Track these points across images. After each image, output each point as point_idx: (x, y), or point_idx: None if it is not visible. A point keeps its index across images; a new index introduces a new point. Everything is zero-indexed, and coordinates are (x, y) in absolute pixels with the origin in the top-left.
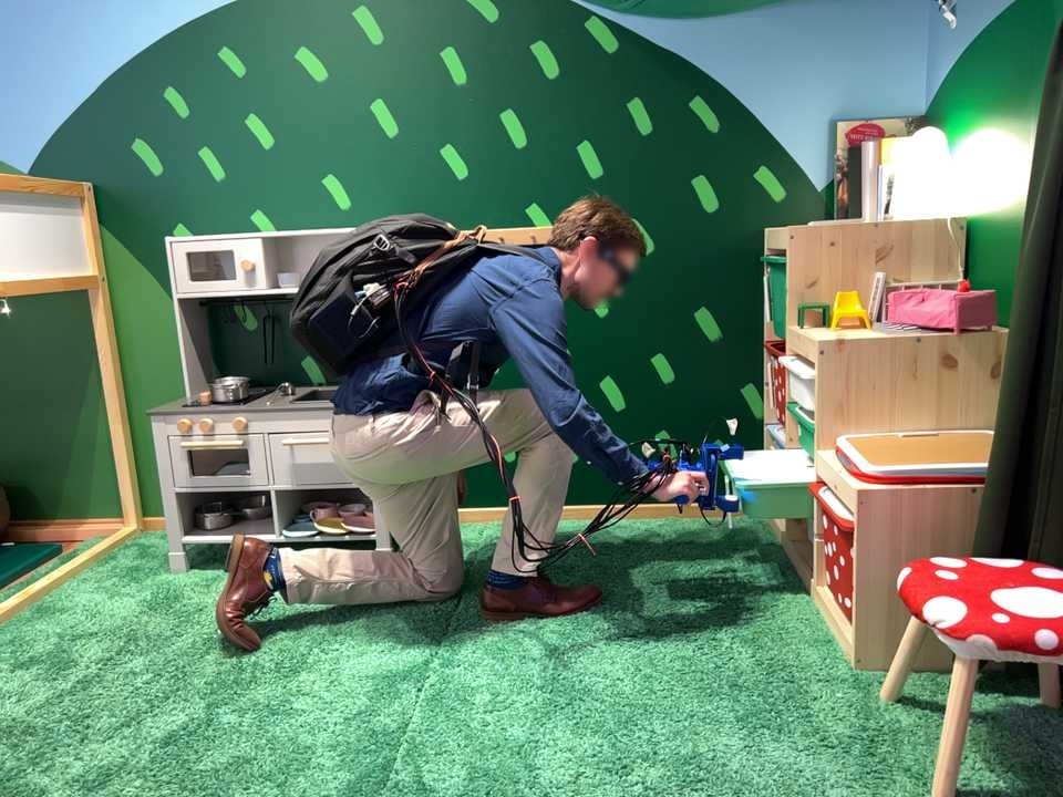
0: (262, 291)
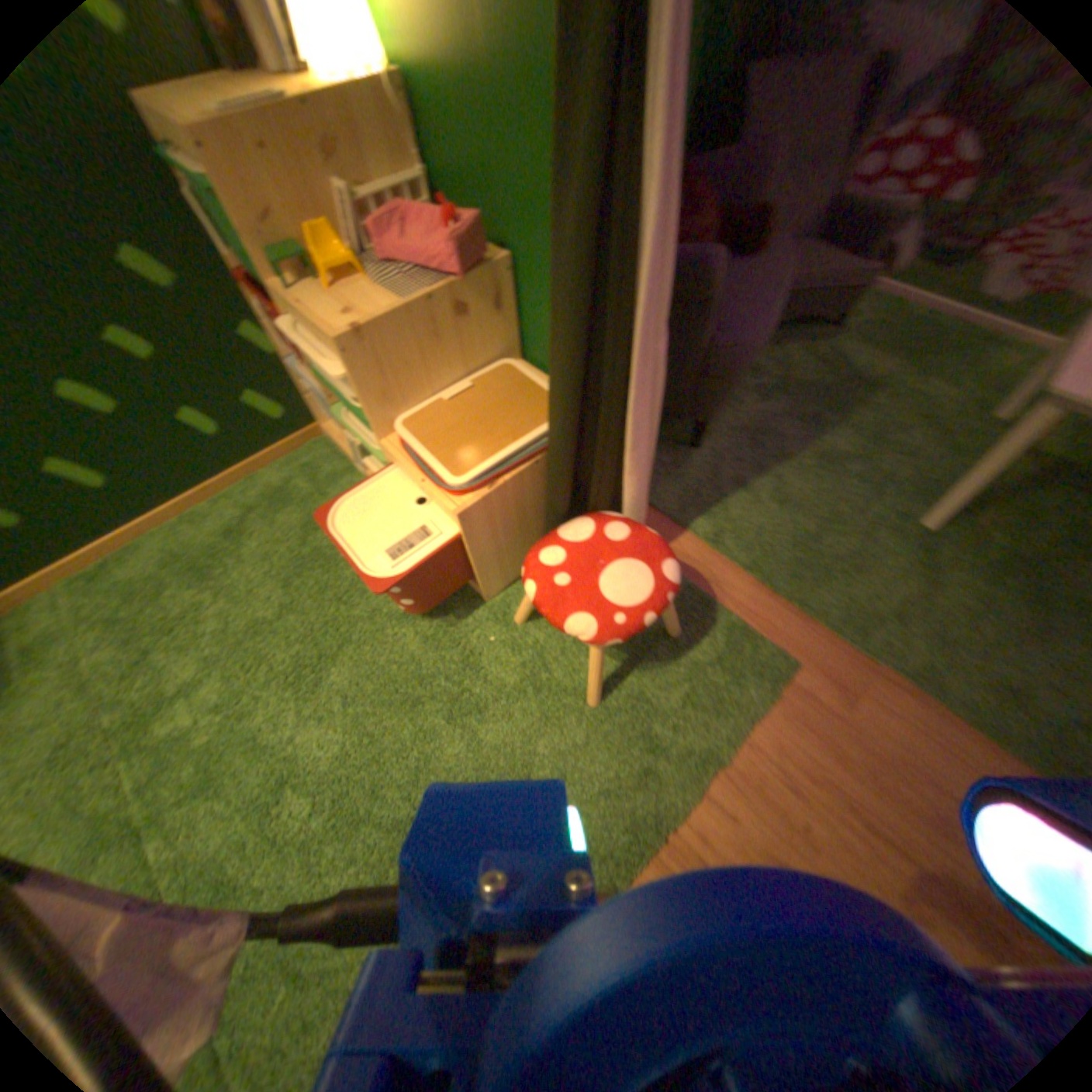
0: None
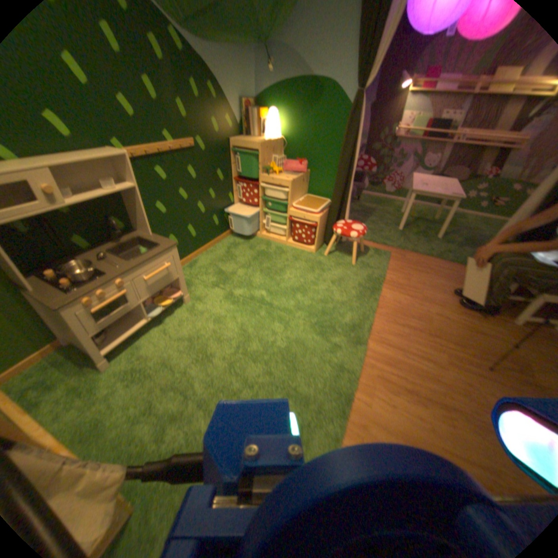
0: (66, 200)
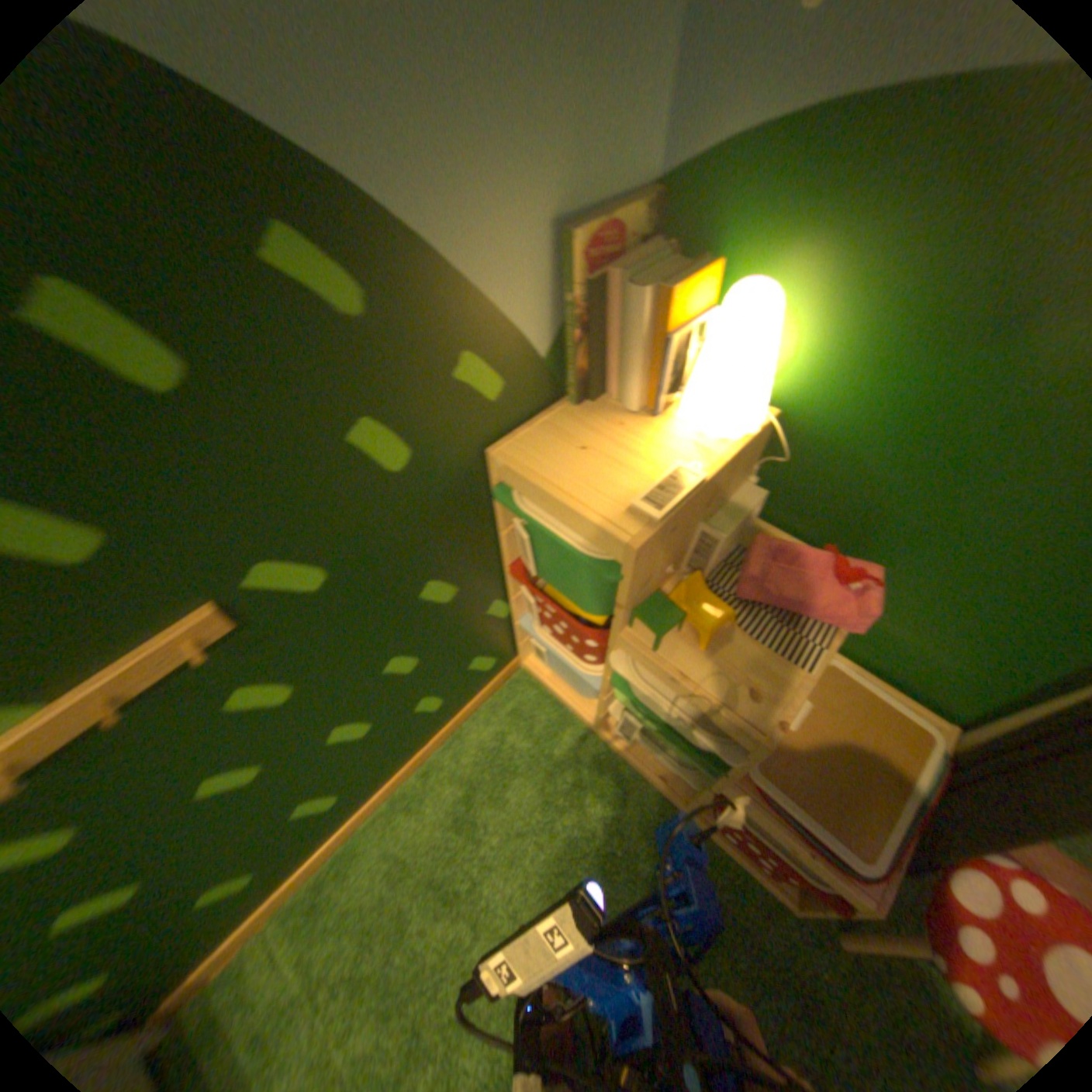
0: None
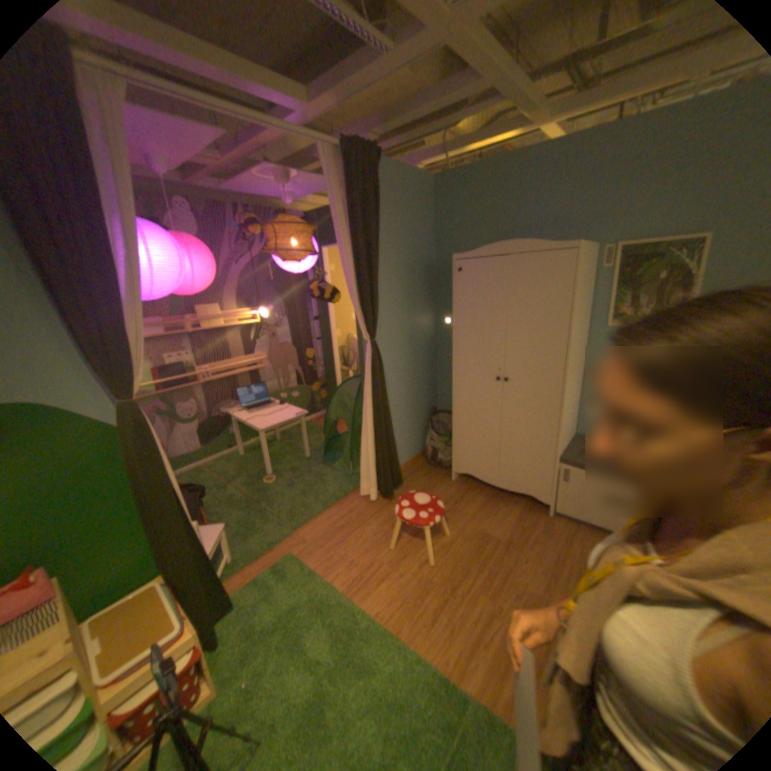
0: None
